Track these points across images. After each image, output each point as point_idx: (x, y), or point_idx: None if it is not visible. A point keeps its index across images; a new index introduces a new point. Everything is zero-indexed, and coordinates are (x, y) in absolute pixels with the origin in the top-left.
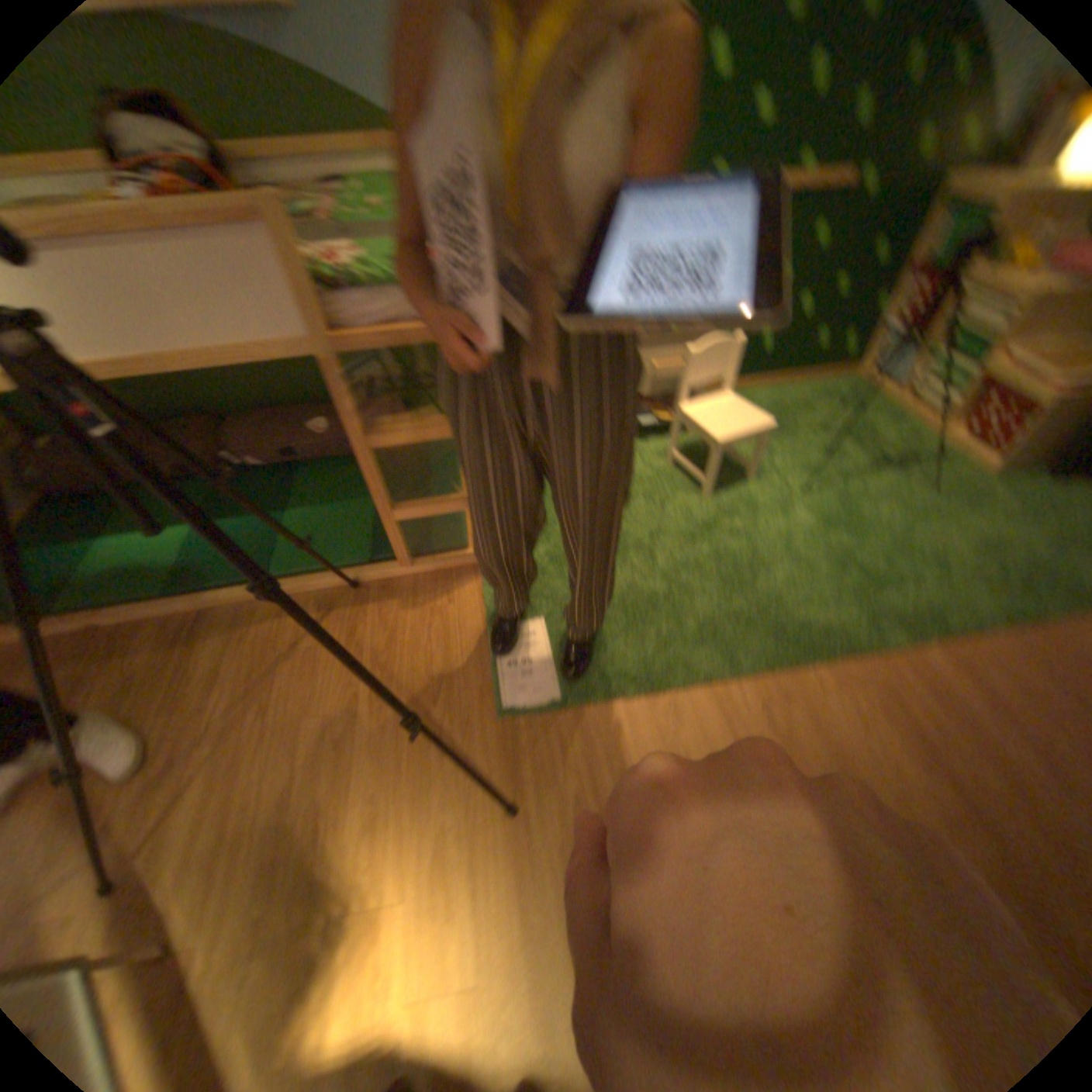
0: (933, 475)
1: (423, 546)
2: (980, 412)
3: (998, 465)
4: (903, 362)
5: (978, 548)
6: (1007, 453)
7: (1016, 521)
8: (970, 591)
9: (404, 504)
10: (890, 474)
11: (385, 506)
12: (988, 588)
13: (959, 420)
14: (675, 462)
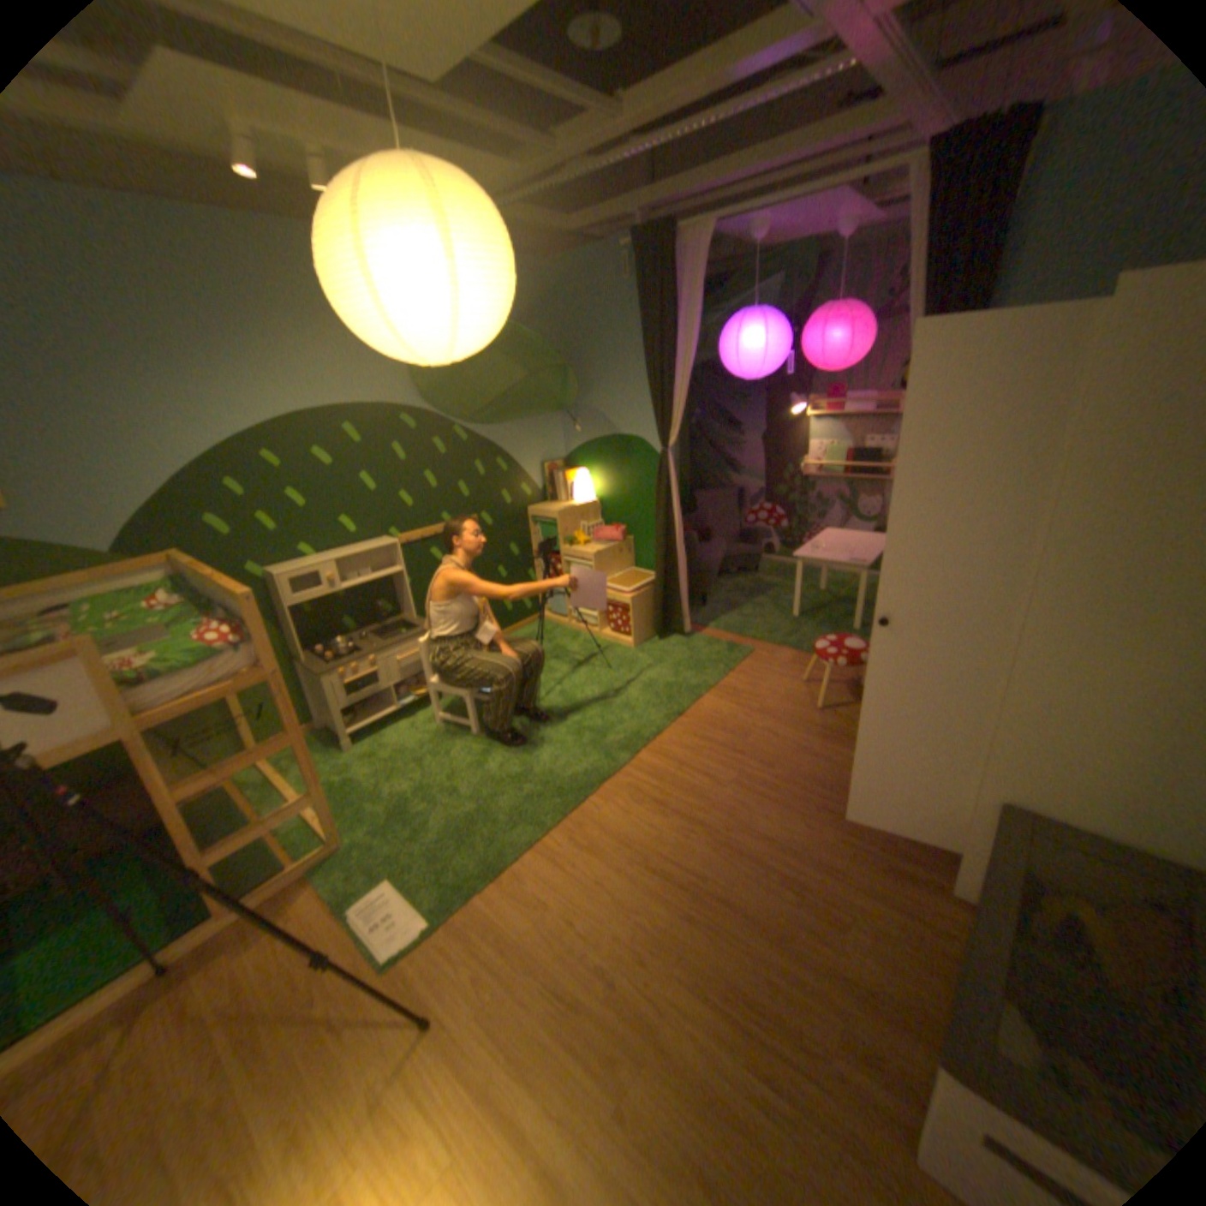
0: (606, 661)
1: (232, 894)
2: (608, 618)
3: (633, 642)
4: (560, 604)
5: (642, 690)
6: (632, 635)
7: (653, 668)
8: (646, 714)
9: (211, 850)
10: (583, 670)
11: (190, 861)
12: (654, 708)
13: (604, 626)
14: (443, 721)
